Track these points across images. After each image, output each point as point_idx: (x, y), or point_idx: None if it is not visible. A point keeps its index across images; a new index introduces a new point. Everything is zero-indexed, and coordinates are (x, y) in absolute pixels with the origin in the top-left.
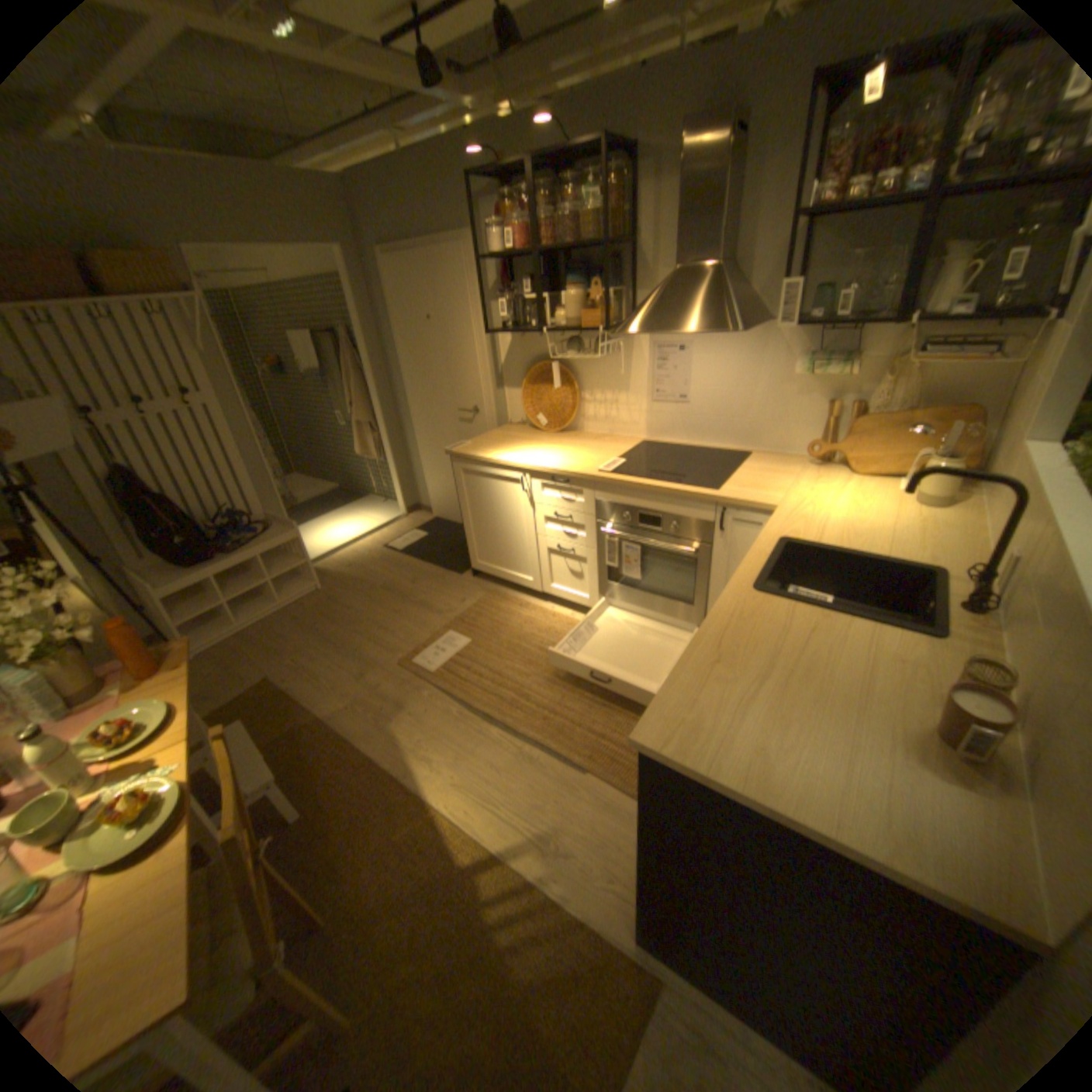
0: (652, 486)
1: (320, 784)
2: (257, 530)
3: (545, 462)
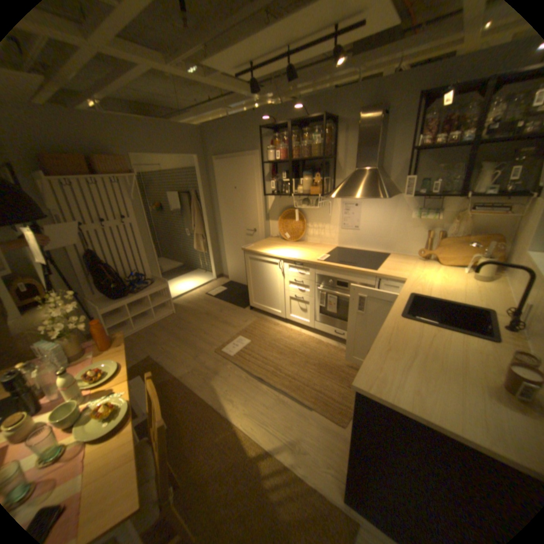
0: (344, 267)
1: (176, 410)
2: (147, 282)
3: (290, 254)
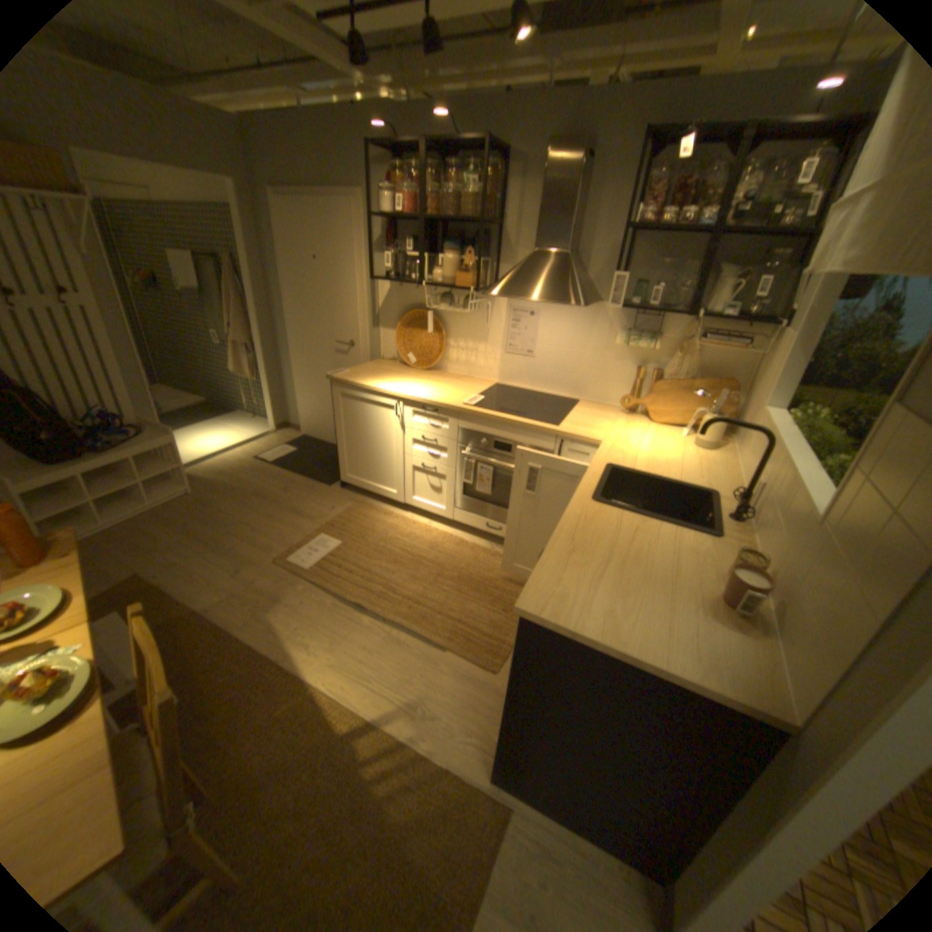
0: (507, 420)
1: (199, 670)
2: (129, 433)
3: (417, 393)
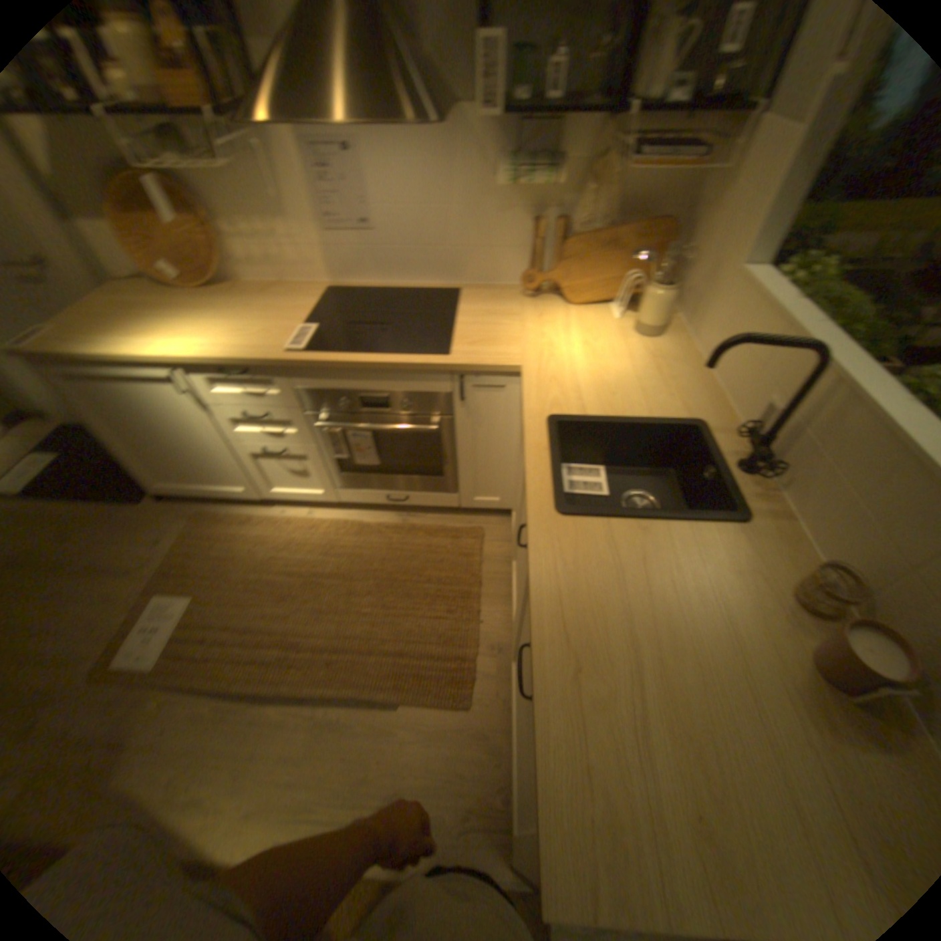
0: (366, 364)
1: None
2: None
3: (192, 347)
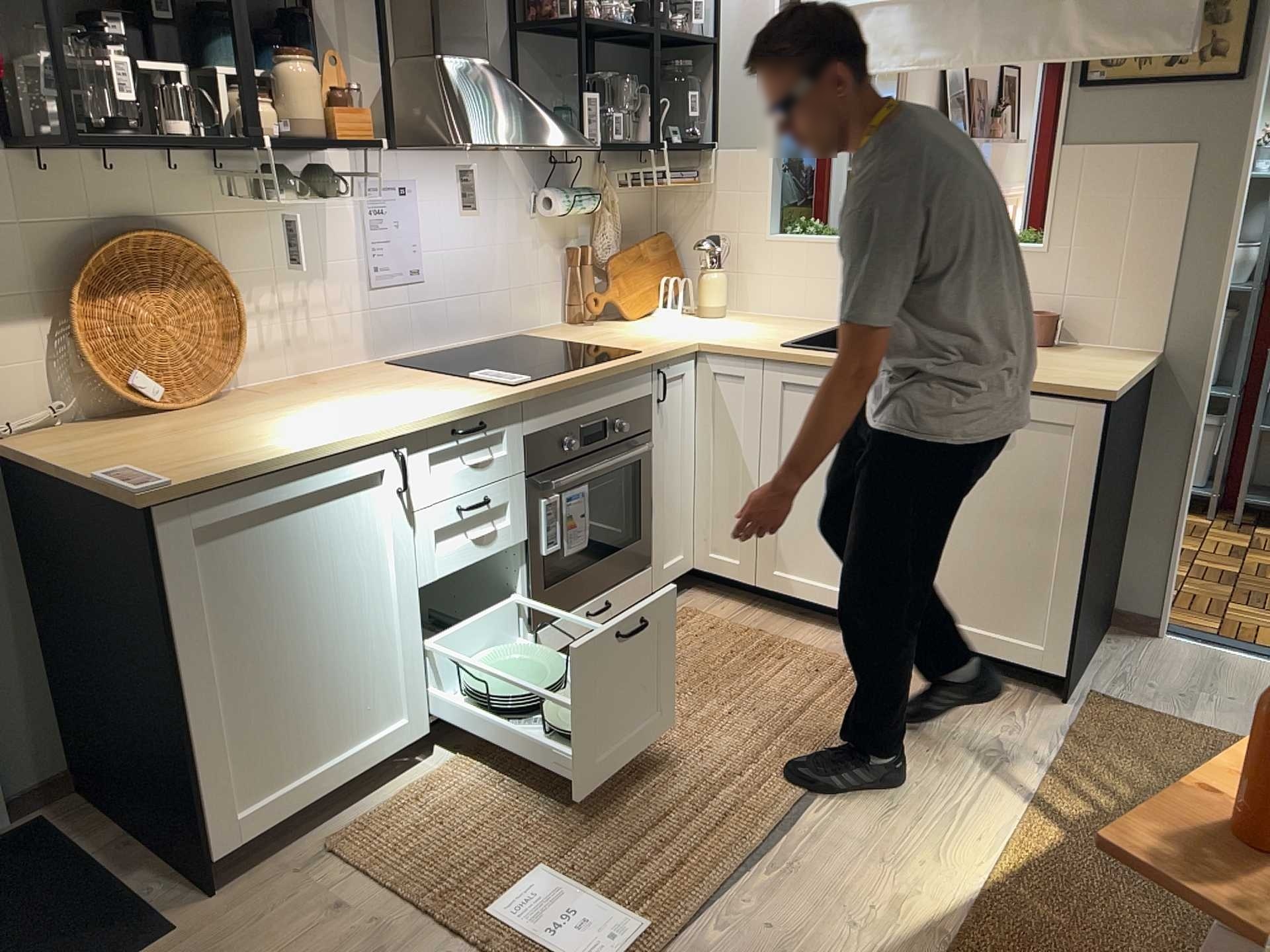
0: (601, 370)
1: None
2: None
3: (408, 411)
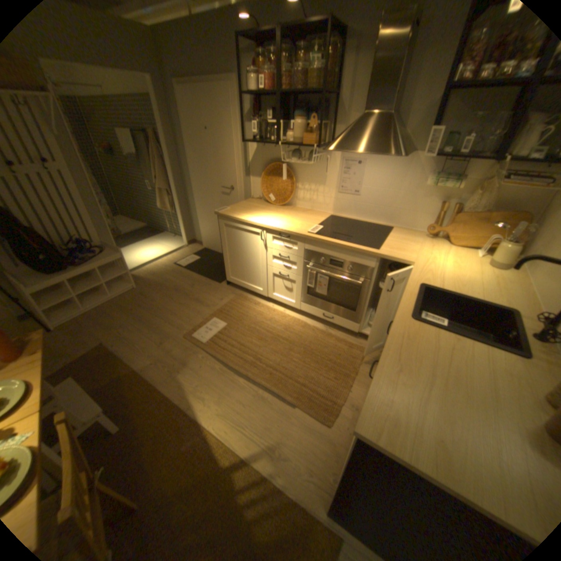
0: (340, 244)
1: (136, 413)
2: (96, 251)
3: (275, 223)
